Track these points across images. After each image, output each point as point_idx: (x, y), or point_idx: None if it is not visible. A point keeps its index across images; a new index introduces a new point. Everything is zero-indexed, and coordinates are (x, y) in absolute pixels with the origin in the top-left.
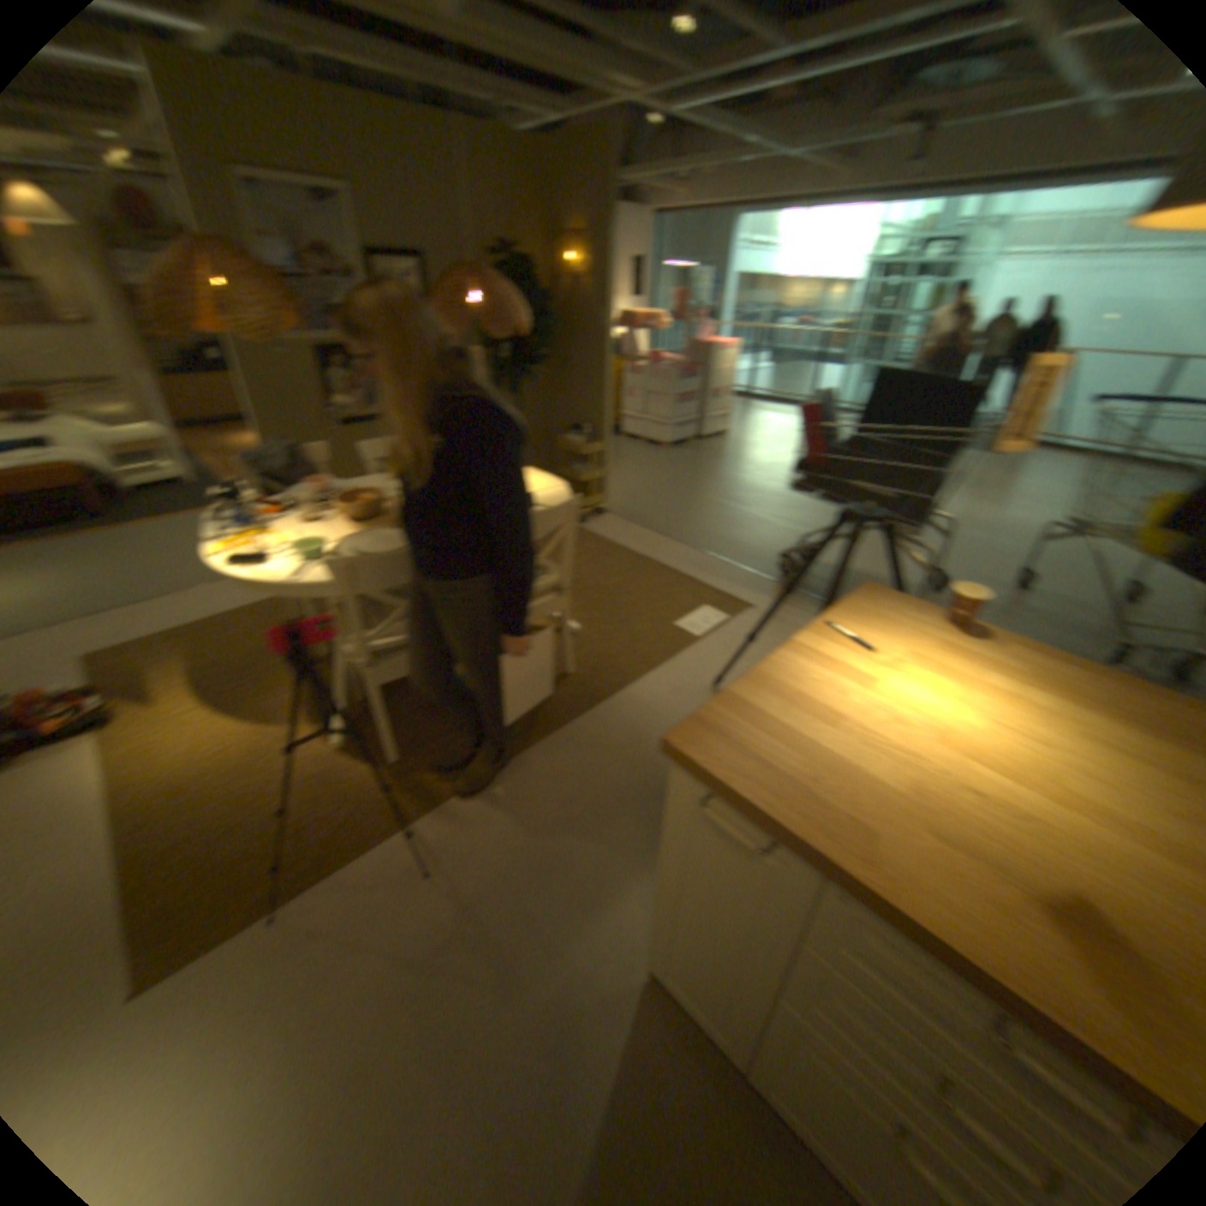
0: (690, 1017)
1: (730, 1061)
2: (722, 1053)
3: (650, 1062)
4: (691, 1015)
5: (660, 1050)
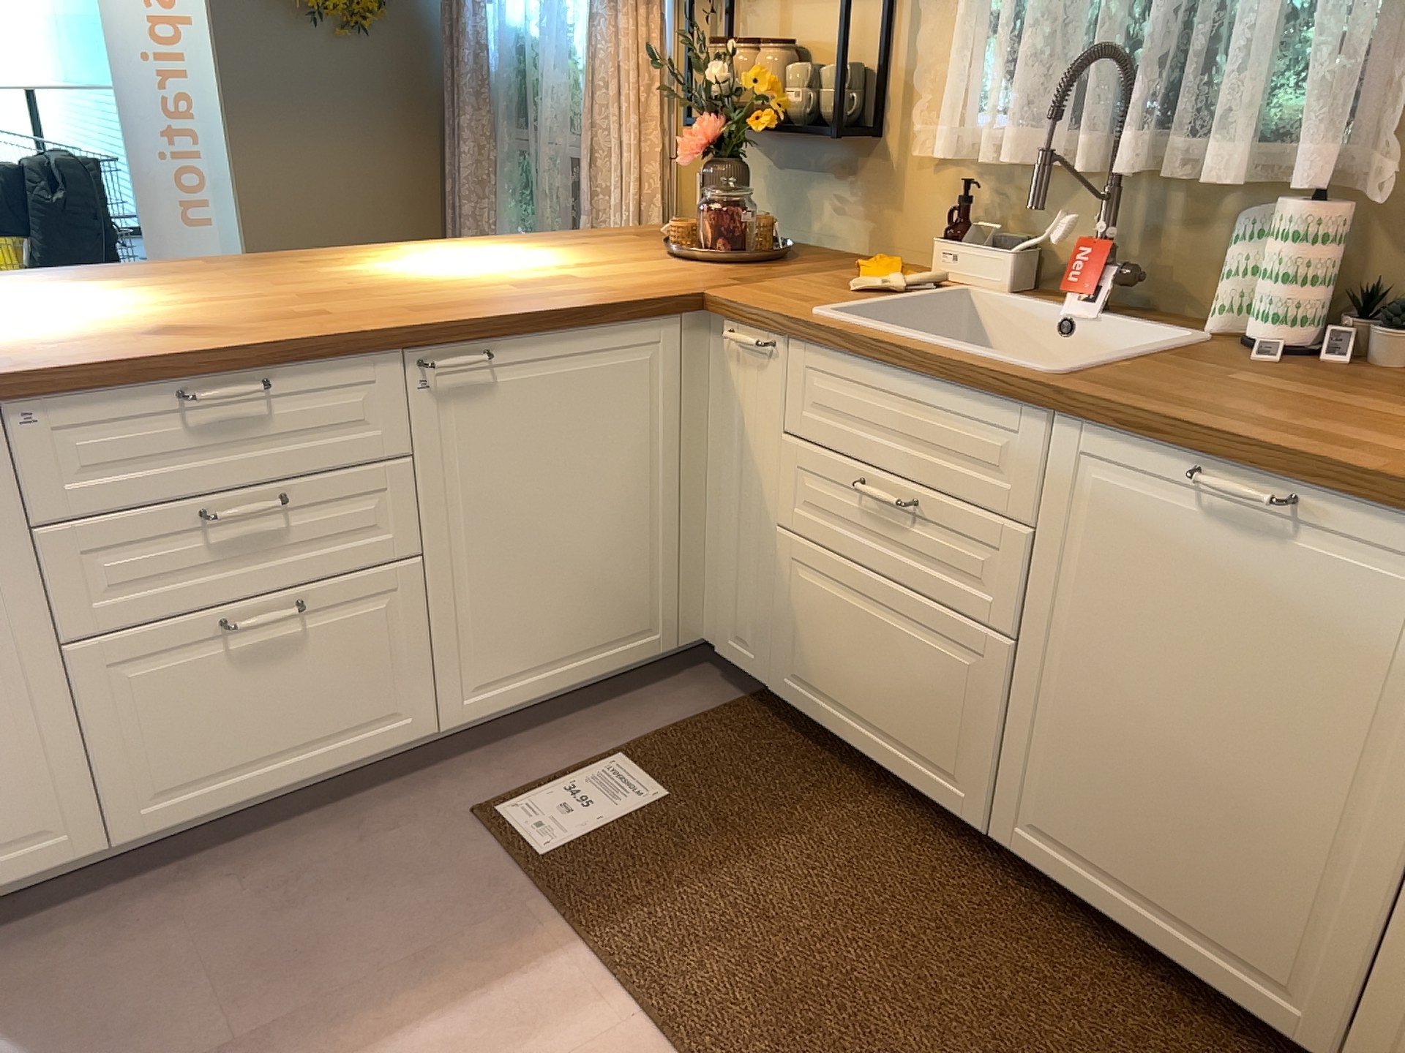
0: (1, 886)
1: (82, 857)
2: (69, 862)
3: (6, 981)
4: (0, 873)
5: (3, 967)
